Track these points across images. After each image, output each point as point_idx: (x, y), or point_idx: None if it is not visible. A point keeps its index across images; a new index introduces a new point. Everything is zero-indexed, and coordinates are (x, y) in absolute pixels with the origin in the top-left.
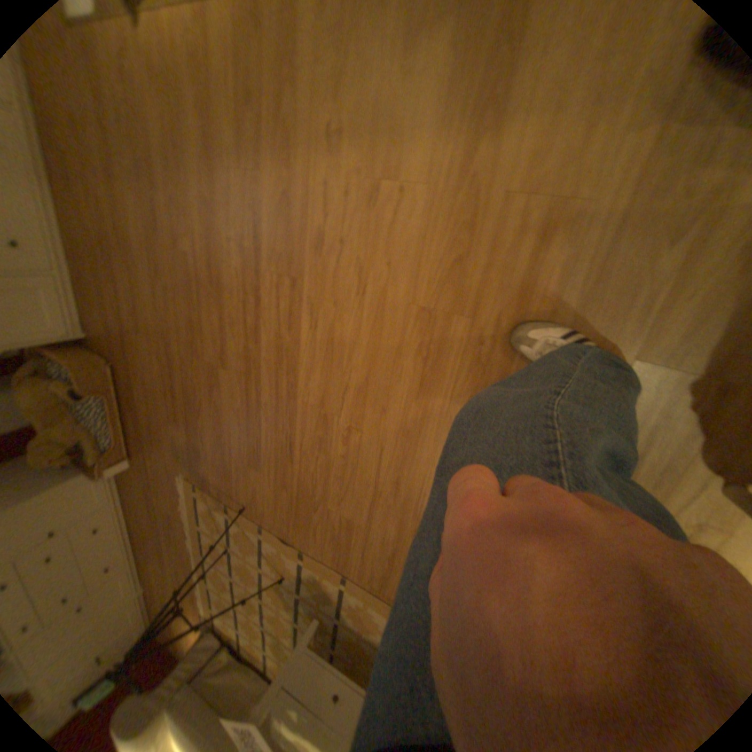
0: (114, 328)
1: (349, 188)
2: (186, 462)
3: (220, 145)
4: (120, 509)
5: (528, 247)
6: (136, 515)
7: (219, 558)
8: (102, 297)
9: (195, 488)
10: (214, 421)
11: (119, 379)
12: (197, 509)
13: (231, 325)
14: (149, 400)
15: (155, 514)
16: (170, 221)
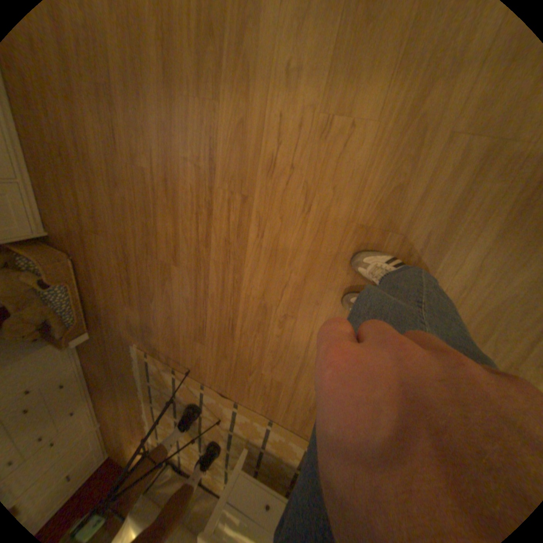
0: (74, 230)
1: (302, 121)
2: (140, 336)
3: (179, 76)
4: (80, 369)
5: (462, 180)
6: (94, 373)
7: (167, 405)
8: (62, 204)
9: (147, 355)
10: (165, 306)
11: (79, 271)
12: (148, 370)
13: (183, 231)
14: (106, 288)
15: (112, 373)
16: (128, 142)
